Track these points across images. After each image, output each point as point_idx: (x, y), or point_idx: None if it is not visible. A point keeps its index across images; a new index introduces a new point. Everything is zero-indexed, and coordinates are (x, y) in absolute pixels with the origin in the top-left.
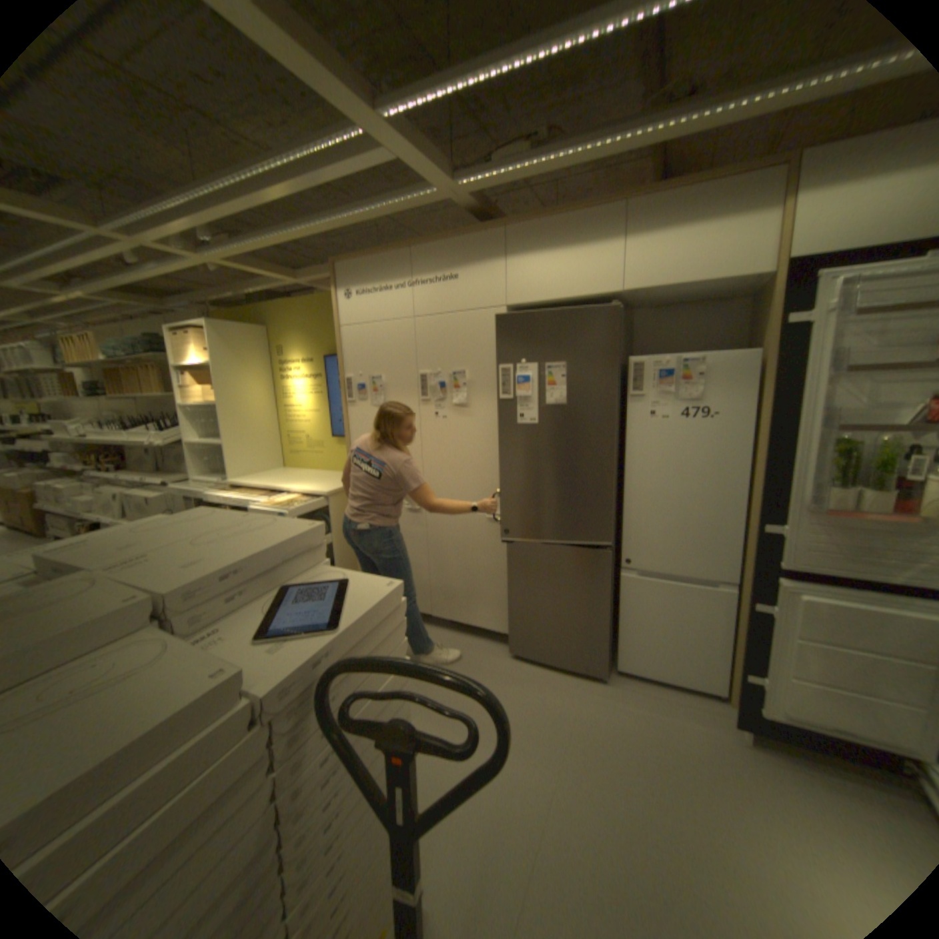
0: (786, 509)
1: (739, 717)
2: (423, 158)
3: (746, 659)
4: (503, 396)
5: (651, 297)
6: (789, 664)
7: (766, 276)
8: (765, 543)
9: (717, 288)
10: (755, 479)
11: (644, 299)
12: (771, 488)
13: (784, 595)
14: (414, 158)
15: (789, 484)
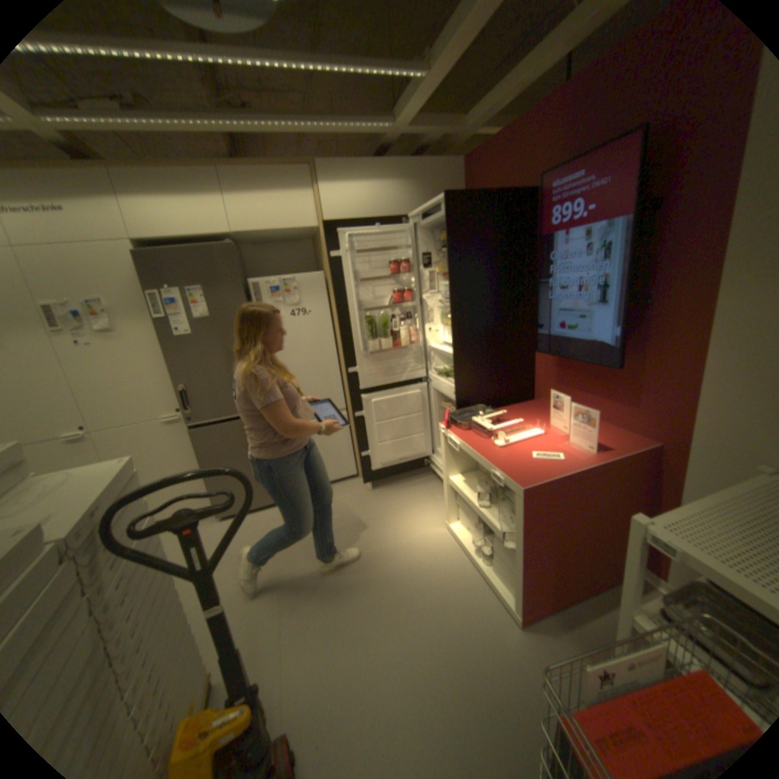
0: (354, 358)
1: (362, 477)
2: None
3: (358, 444)
4: (150, 317)
5: (251, 237)
6: (375, 437)
7: (315, 229)
8: (351, 380)
9: (291, 234)
10: (338, 347)
11: (246, 238)
12: (346, 349)
13: (365, 403)
14: None
15: (353, 344)
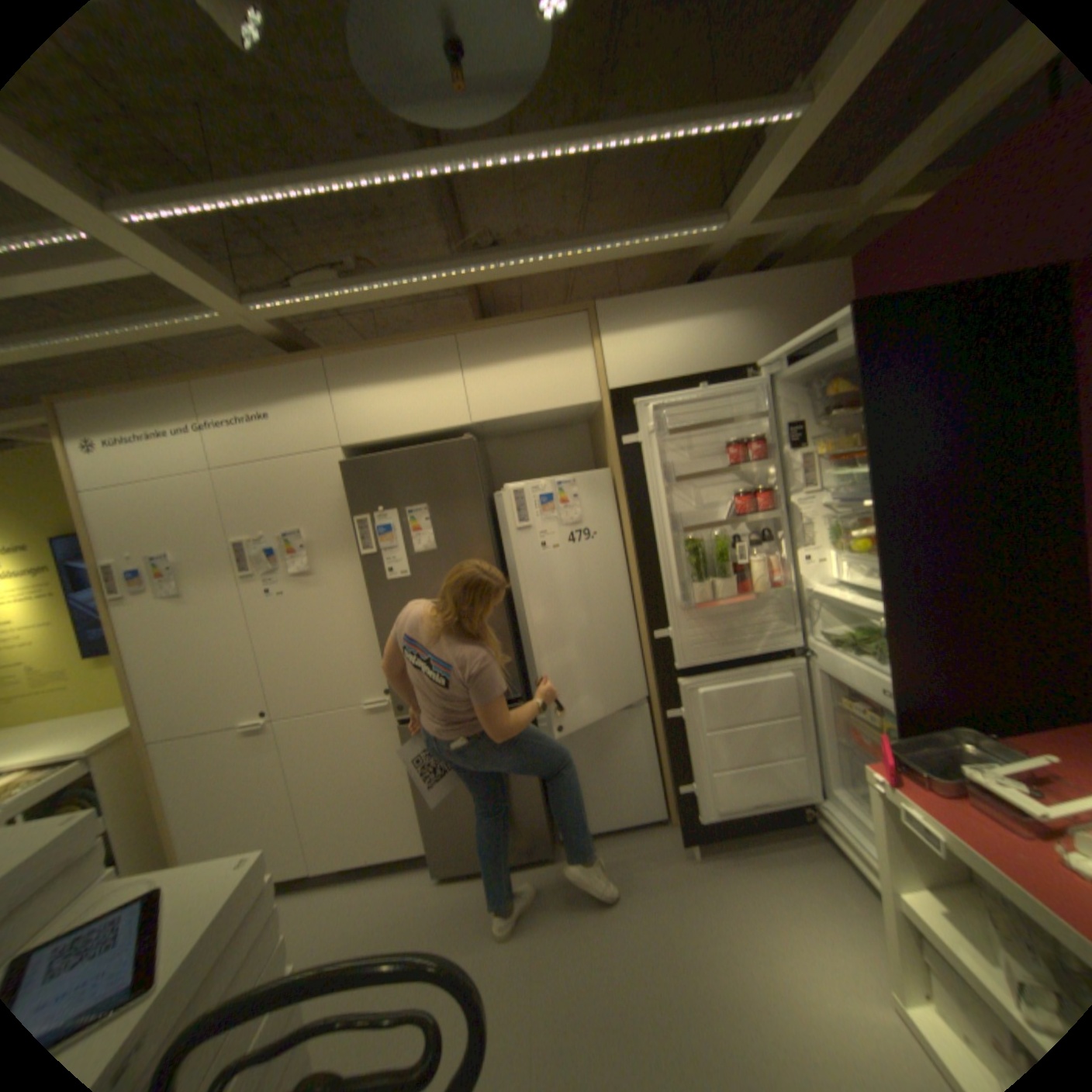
0: (664, 612)
1: (682, 834)
2: (195, 277)
3: (672, 771)
4: (358, 552)
5: (500, 428)
6: (705, 760)
7: (594, 405)
8: (656, 649)
9: (557, 417)
10: (632, 590)
11: (493, 430)
12: (648, 595)
13: (685, 694)
14: (180, 276)
15: (661, 589)
